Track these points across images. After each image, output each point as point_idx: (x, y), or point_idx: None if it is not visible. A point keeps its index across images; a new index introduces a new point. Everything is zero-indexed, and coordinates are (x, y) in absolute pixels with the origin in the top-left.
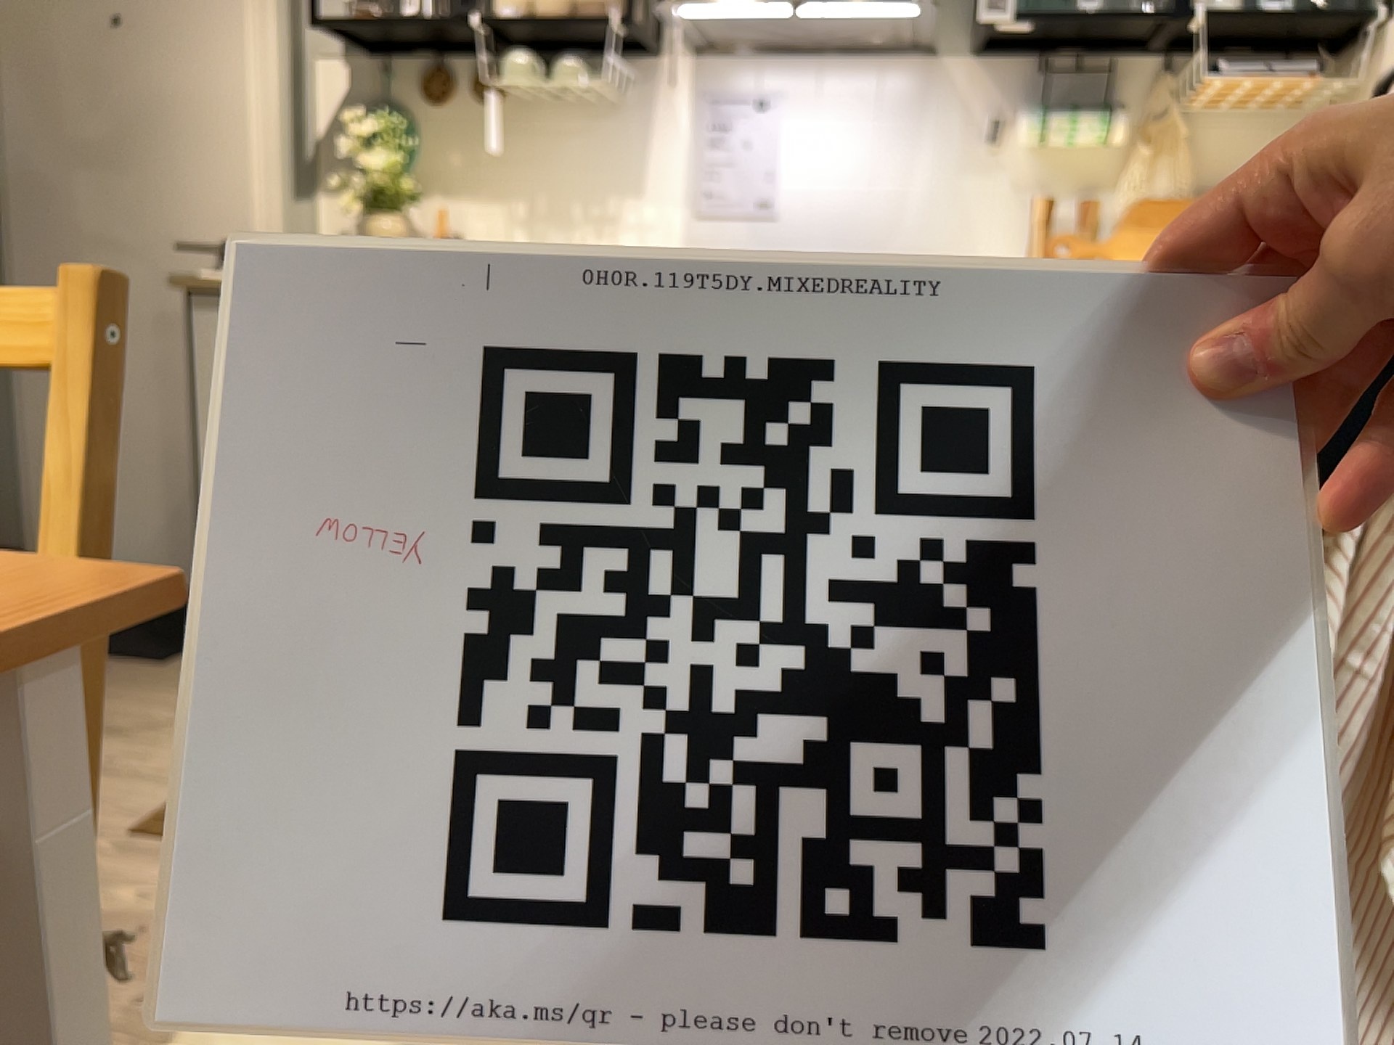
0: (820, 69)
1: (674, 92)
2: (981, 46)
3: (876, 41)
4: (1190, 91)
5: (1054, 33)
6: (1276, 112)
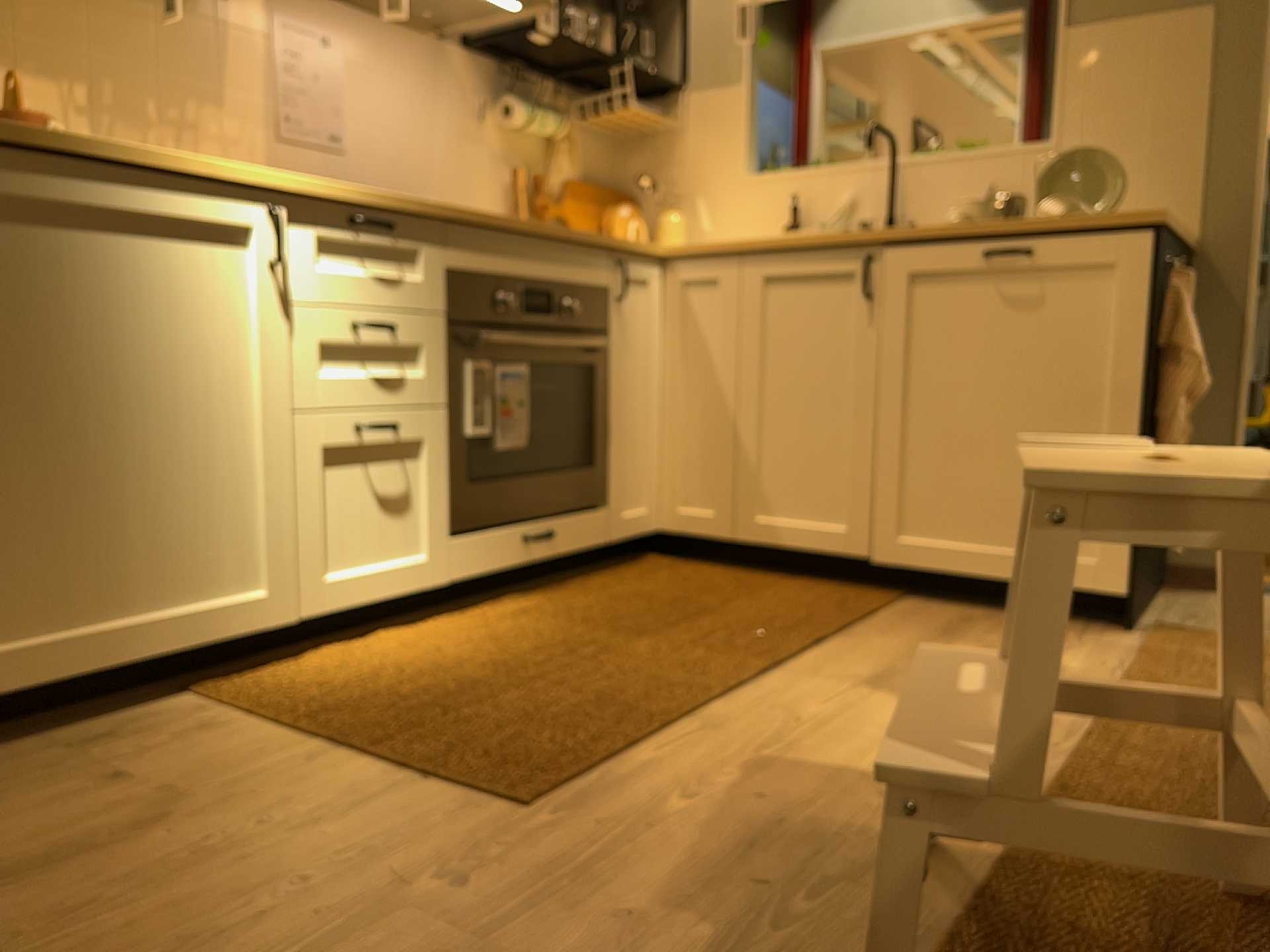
0: (370, 25)
1: (251, 6)
2: (477, 43)
3: (423, 16)
4: (605, 111)
5: (527, 48)
6: (608, 133)
